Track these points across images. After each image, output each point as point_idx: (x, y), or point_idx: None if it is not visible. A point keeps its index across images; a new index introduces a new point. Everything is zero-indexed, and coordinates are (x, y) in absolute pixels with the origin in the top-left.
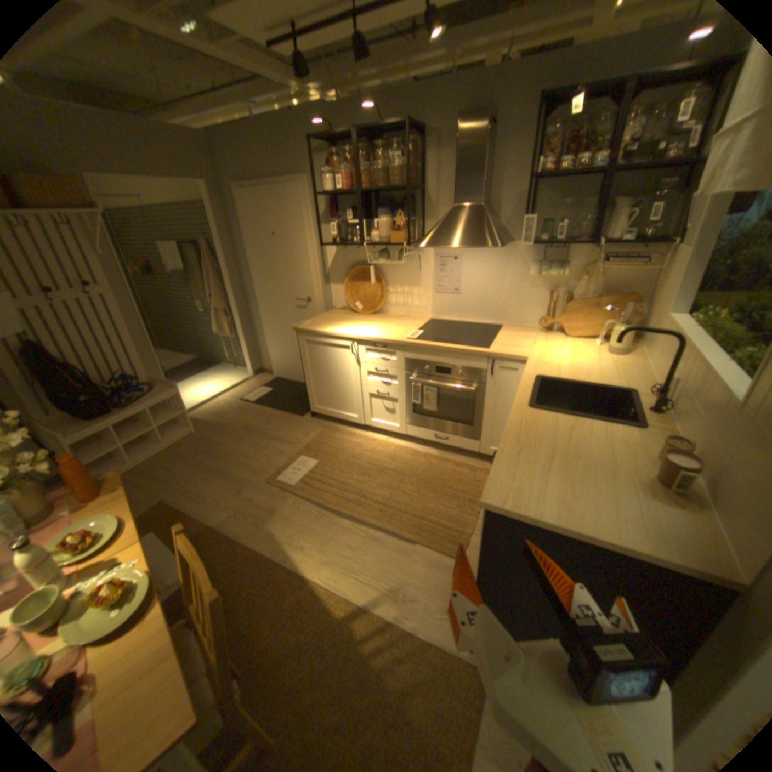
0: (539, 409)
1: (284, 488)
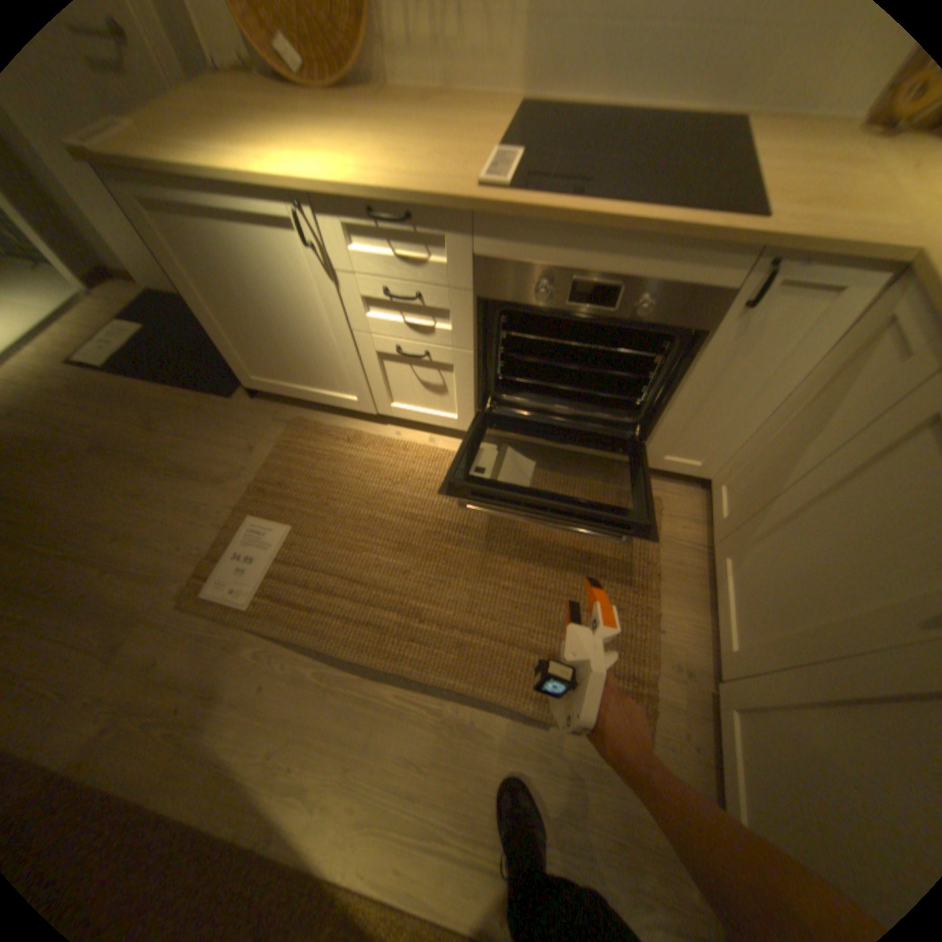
0: None
1: (226, 619)
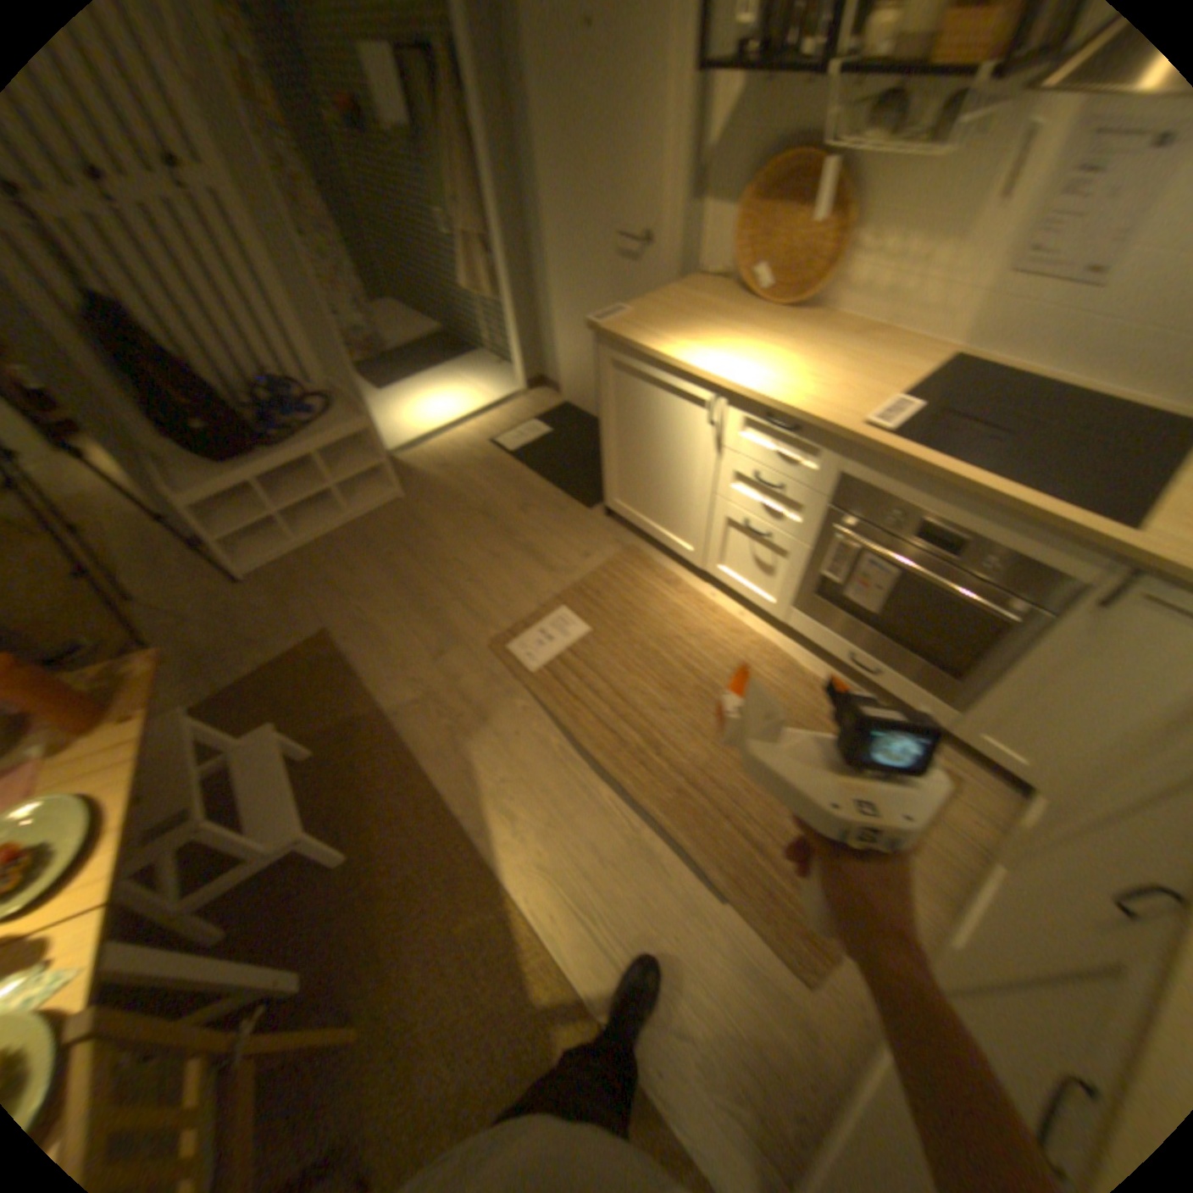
0: None
1: (518, 672)
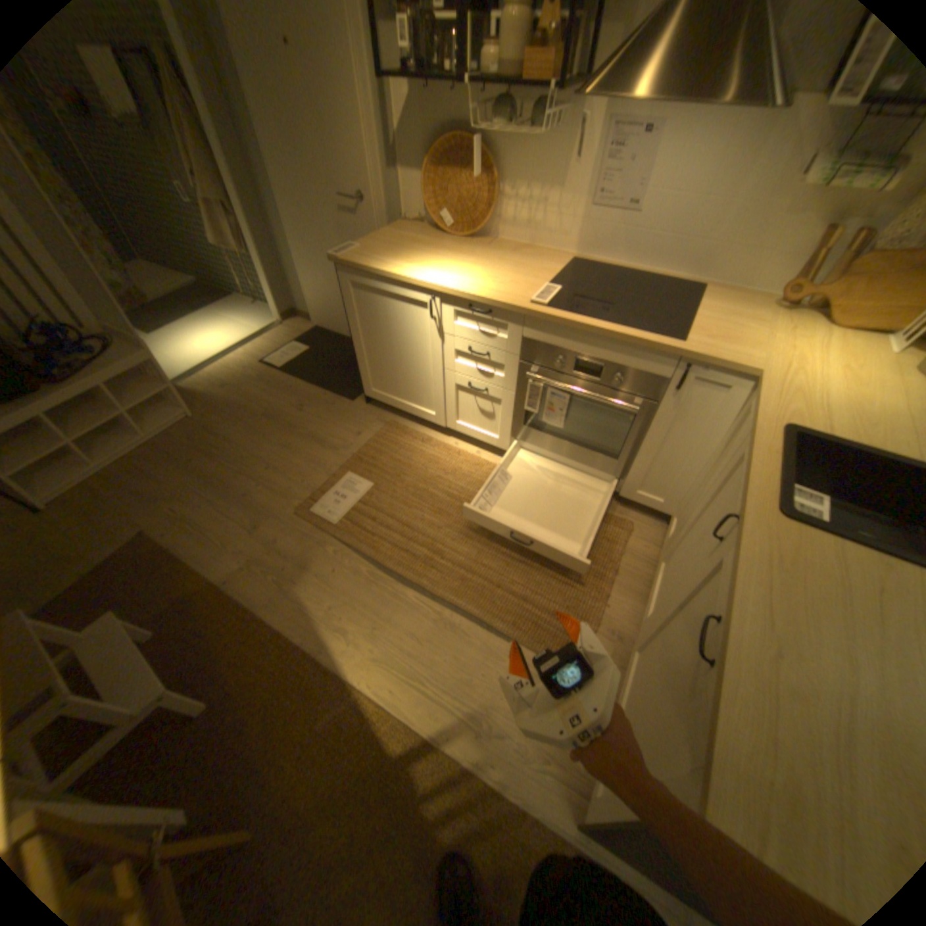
0: (805, 524)
1: (322, 526)
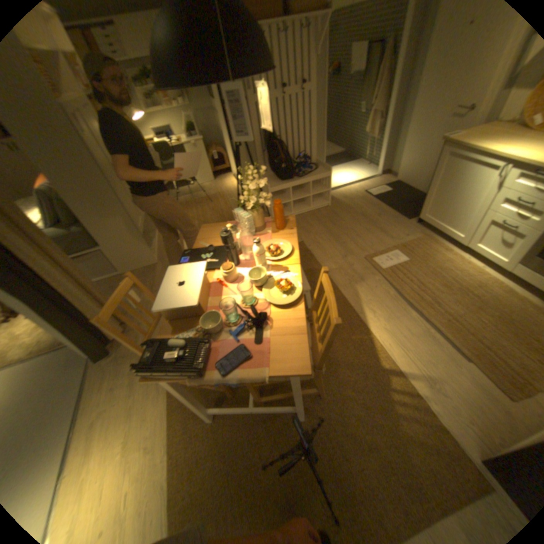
0: None
1: (376, 267)
